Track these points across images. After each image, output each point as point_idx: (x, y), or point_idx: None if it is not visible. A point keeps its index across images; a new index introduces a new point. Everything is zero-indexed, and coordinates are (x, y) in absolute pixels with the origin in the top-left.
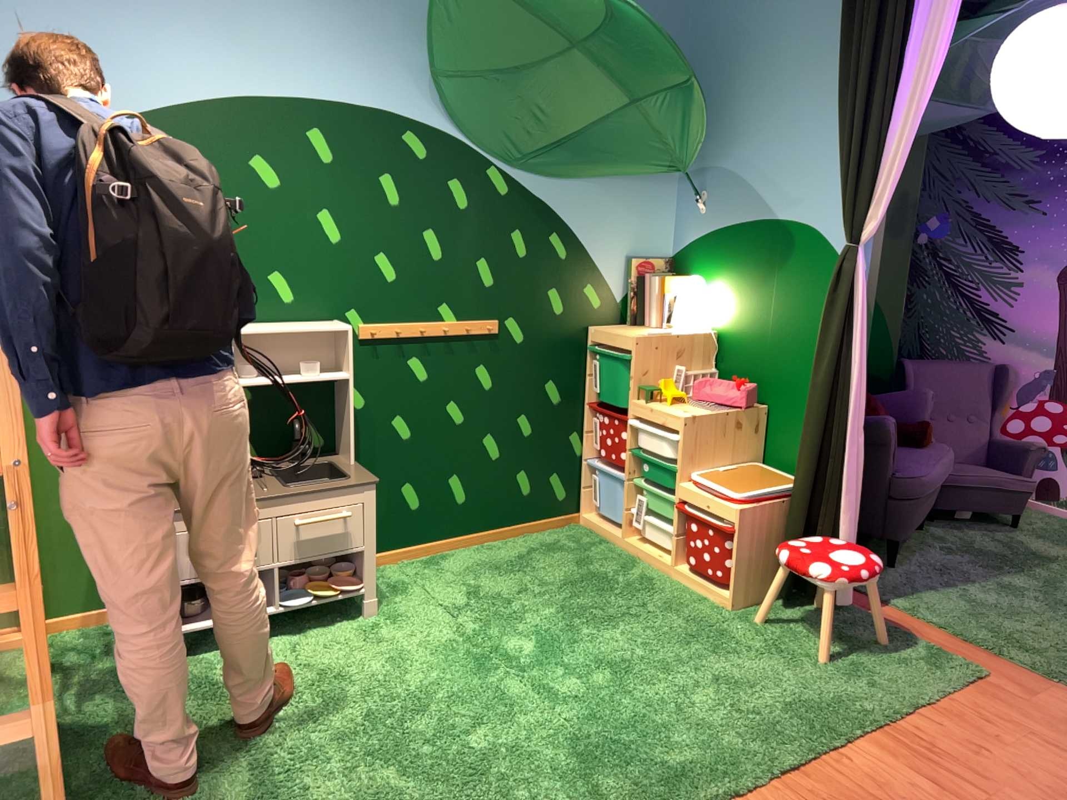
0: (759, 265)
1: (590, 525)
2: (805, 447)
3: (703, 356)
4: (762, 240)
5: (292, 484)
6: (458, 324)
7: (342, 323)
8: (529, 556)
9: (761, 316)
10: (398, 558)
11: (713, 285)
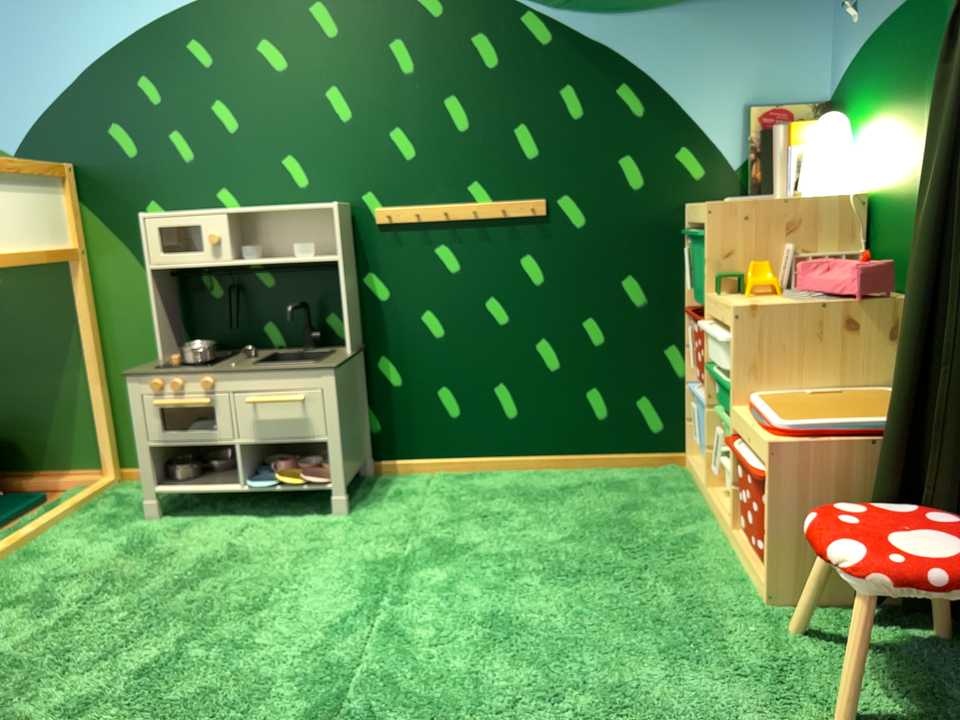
0: (918, 62)
1: (692, 472)
2: (910, 348)
3: (848, 231)
4: (921, 18)
5: (256, 365)
6: (490, 204)
7: (343, 204)
8: (575, 493)
9: (920, 147)
10: (434, 472)
11: (870, 119)
